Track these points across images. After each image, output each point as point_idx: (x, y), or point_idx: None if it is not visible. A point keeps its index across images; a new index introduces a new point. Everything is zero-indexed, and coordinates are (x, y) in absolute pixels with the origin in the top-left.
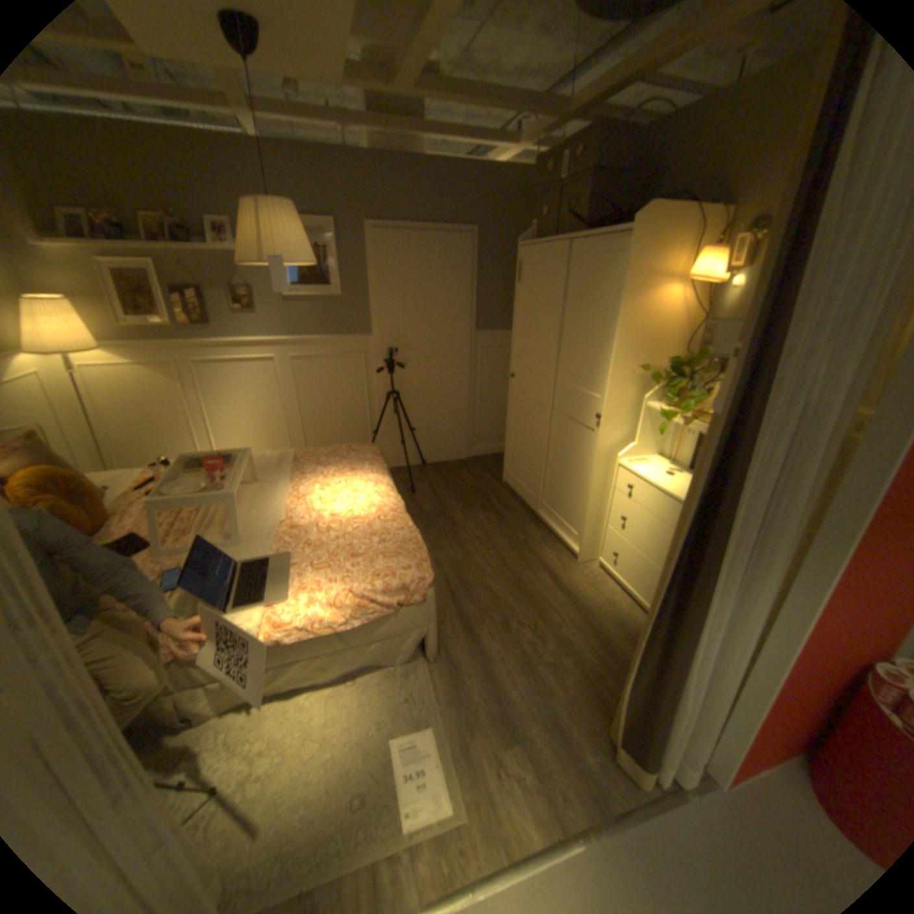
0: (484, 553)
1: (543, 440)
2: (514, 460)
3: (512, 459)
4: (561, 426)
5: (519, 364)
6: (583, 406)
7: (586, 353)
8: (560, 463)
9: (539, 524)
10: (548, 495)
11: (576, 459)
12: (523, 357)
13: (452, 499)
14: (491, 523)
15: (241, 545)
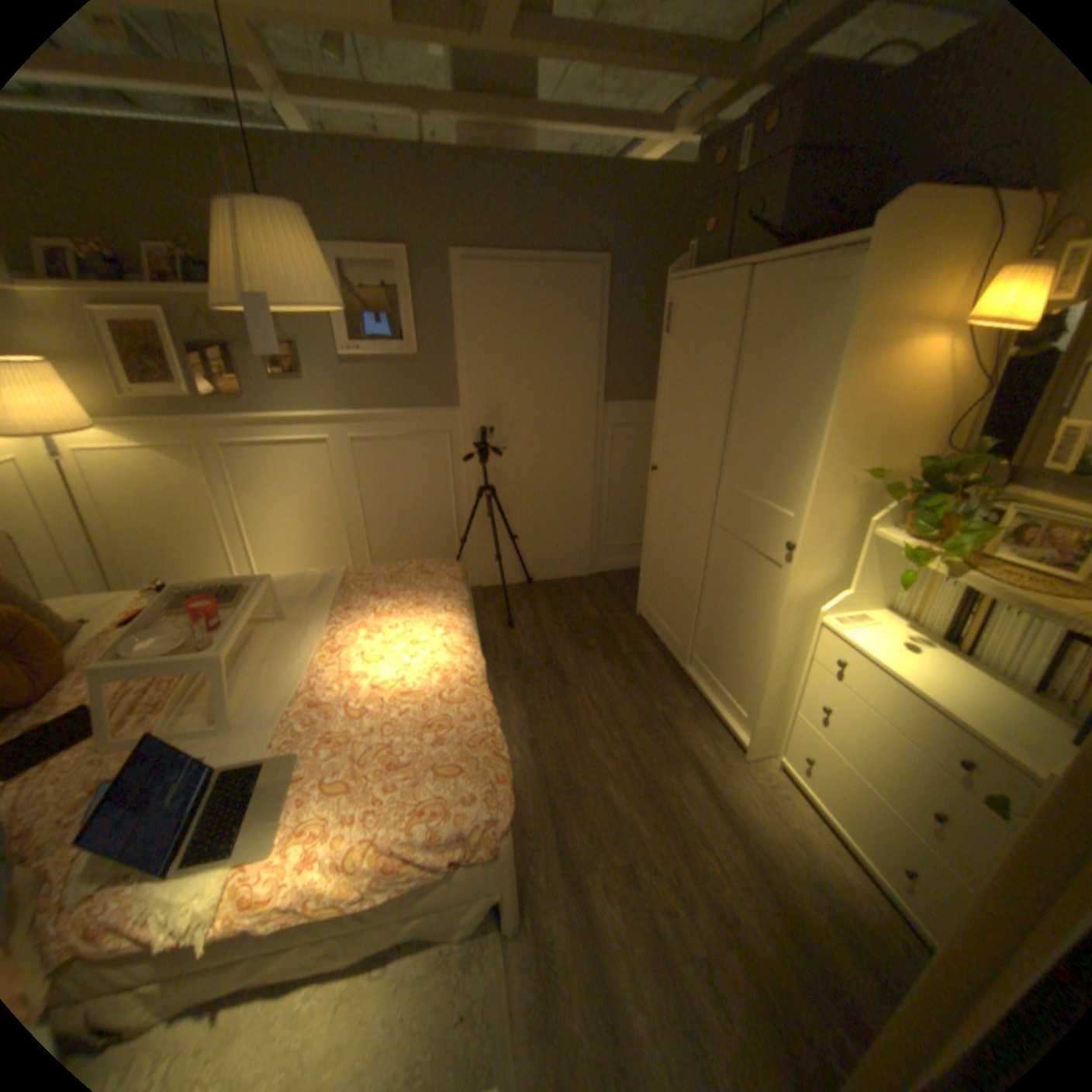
0: (604, 733)
1: (697, 567)
2: (653, 588)
3: (651, 585)
4: (725, 551)
5: (665, 453)
6: (764, 526)
7: (772, 444)
8: (722, 605)
9: (687, 687)
10: (701, 646)
11: (748, 604)
12: (670, 443)
13: (564, 640)
14: (616, 682)
15: (226, 737)
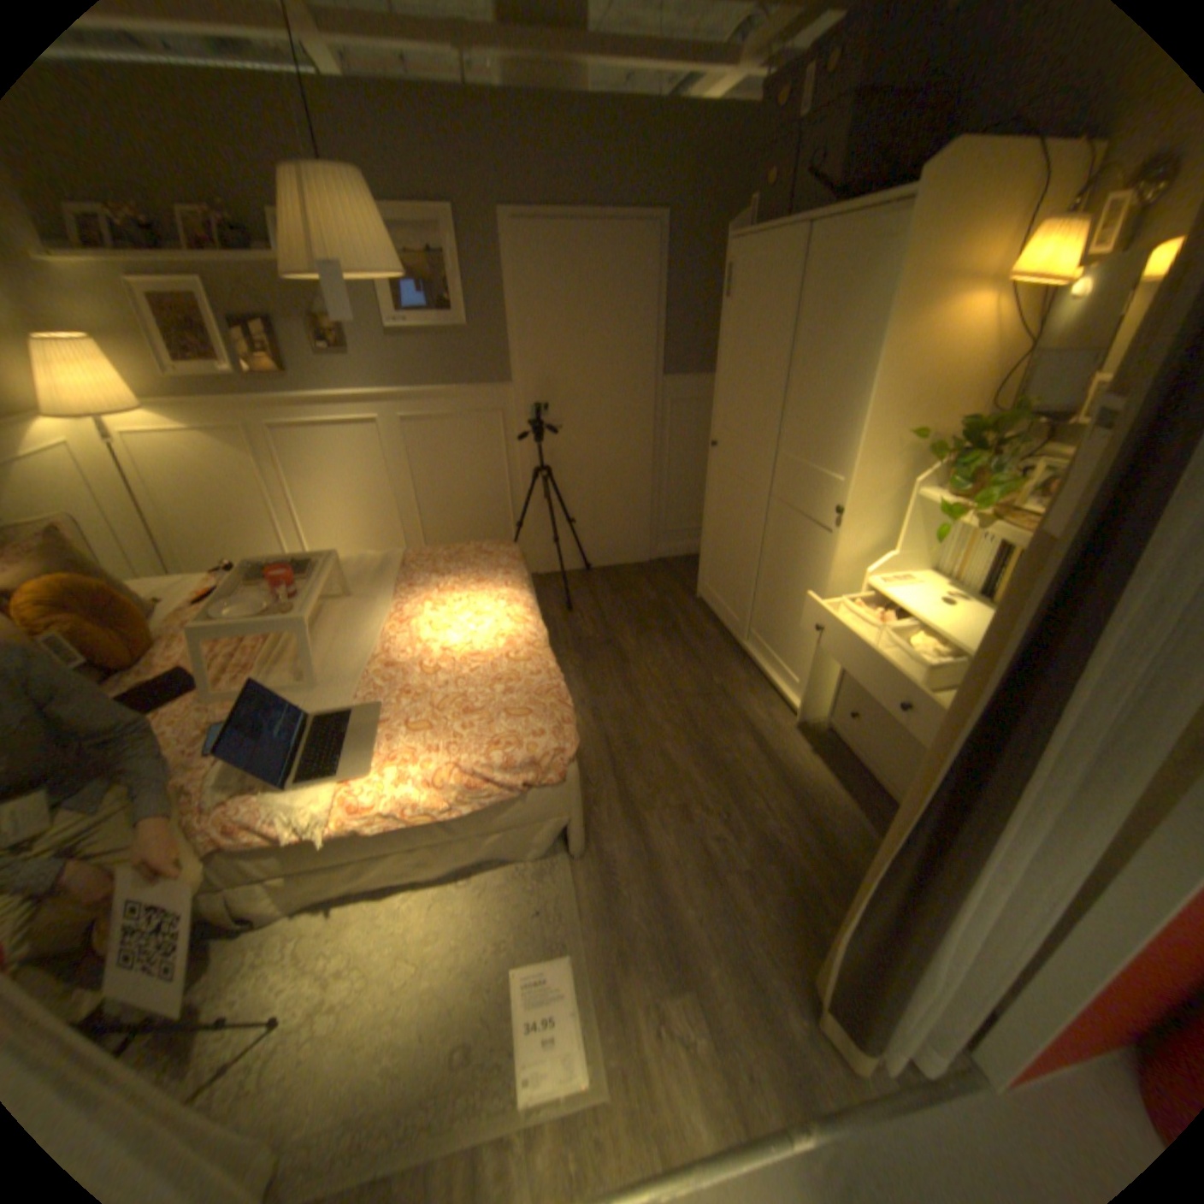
0: (662, 702)
1: (754, 541)
2: (713, 568)
3: (710, 566)
4: (782, 522)
5: (724, 427)
6: (817, 493)
7: (826, 410)
8: (778, 577)
9: (744, 661)
10: (758, 621)
11: (801, 573)
12: (730, 416)
13: (623, 622)
14: (675, 659)
15: (314, 690)
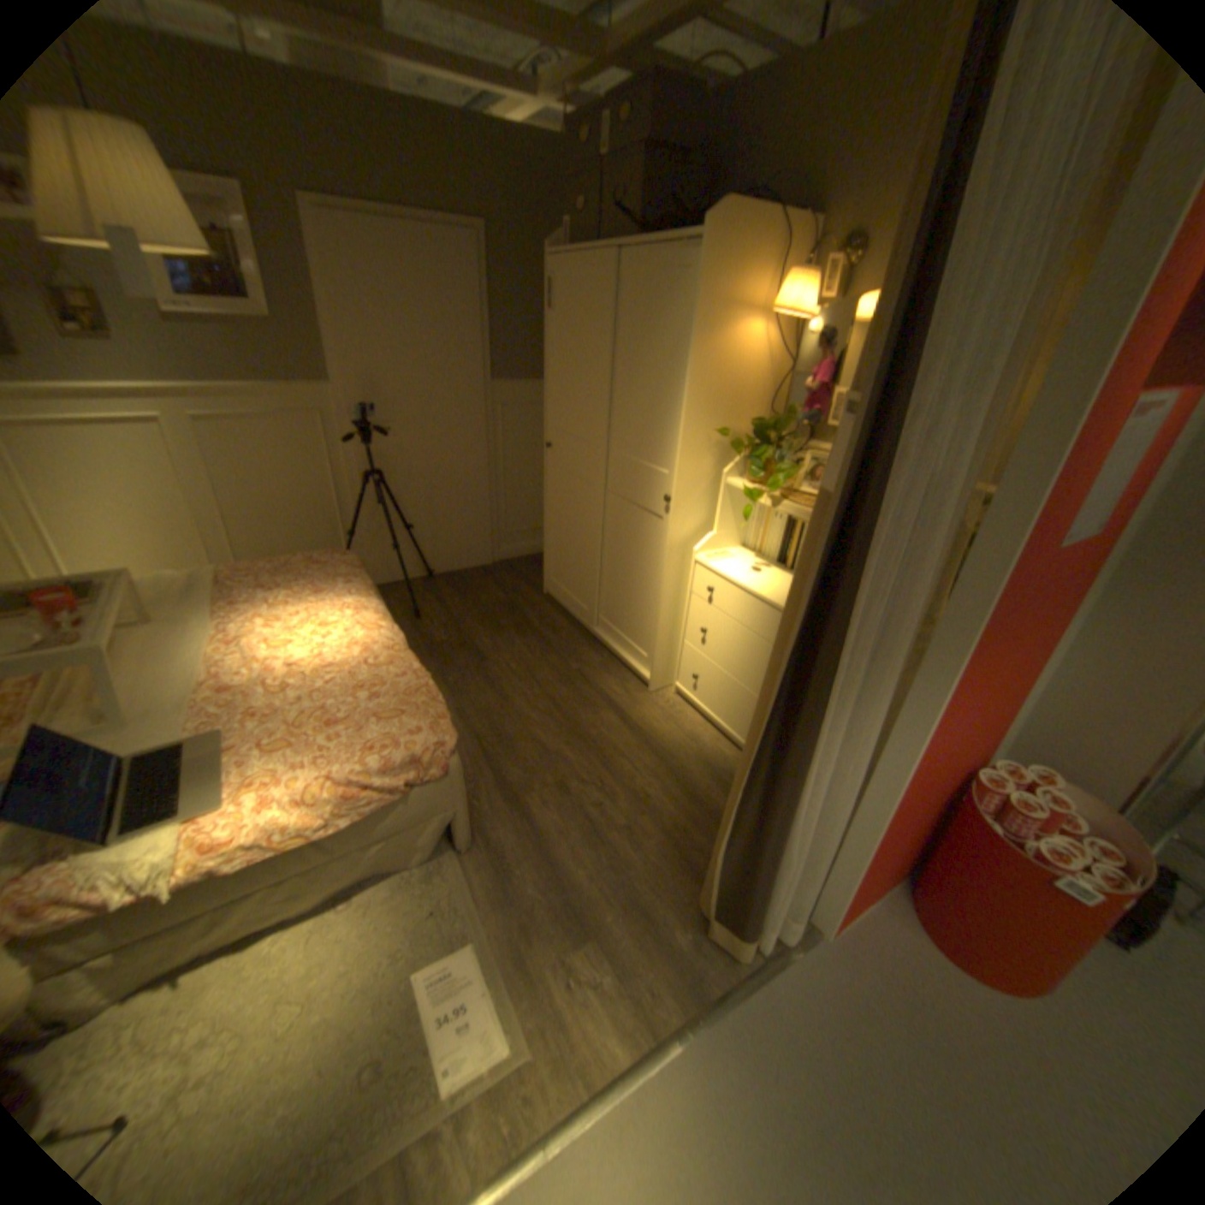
0: (526, 692)
1: (596, 533)
2: (559, 563)
3: (556, 561)
4: (619, 514)
5: (558, 429)
6: (647, 486)
7: (648, 413)
8: (620, 564)
9: (597, 646)
10: (606, 607)
11: (640, 558)
12: (562, 419)
13: (477, 623)
14: (533, 651)
15: (128, 729)
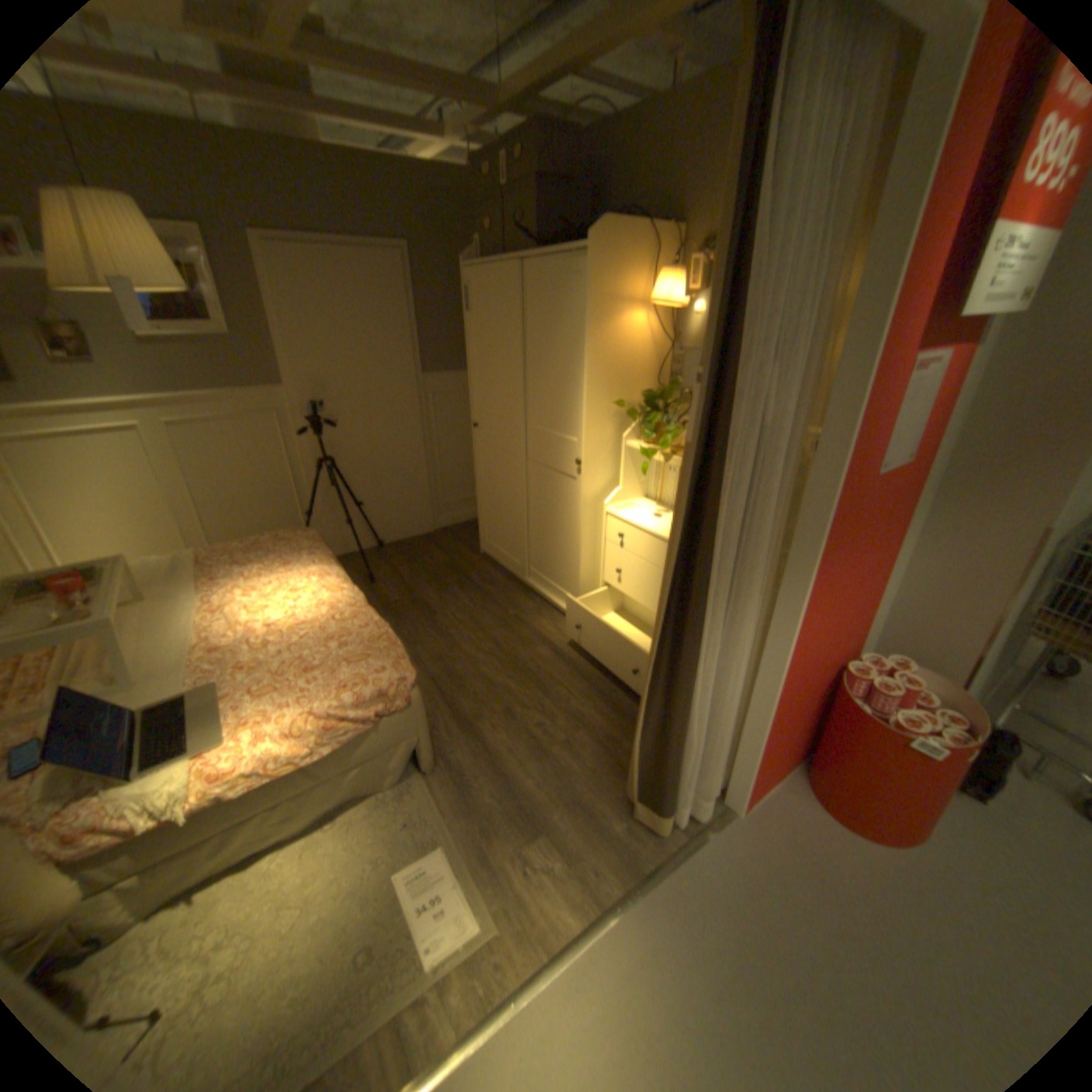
0: (472, 638)
1: (521, 497)
2: (492, 526)
3: (489, 524)
4: (539, 479)
5: (482, 412)
6: (560, 454)
7: (556, 393)
8: (544, 522)
9: (530, 594)
10: (535, 560)
11: (560, 515)
12: (485, 403)
13: (424, 583)
14: (475, 603)
15: (135, 689)
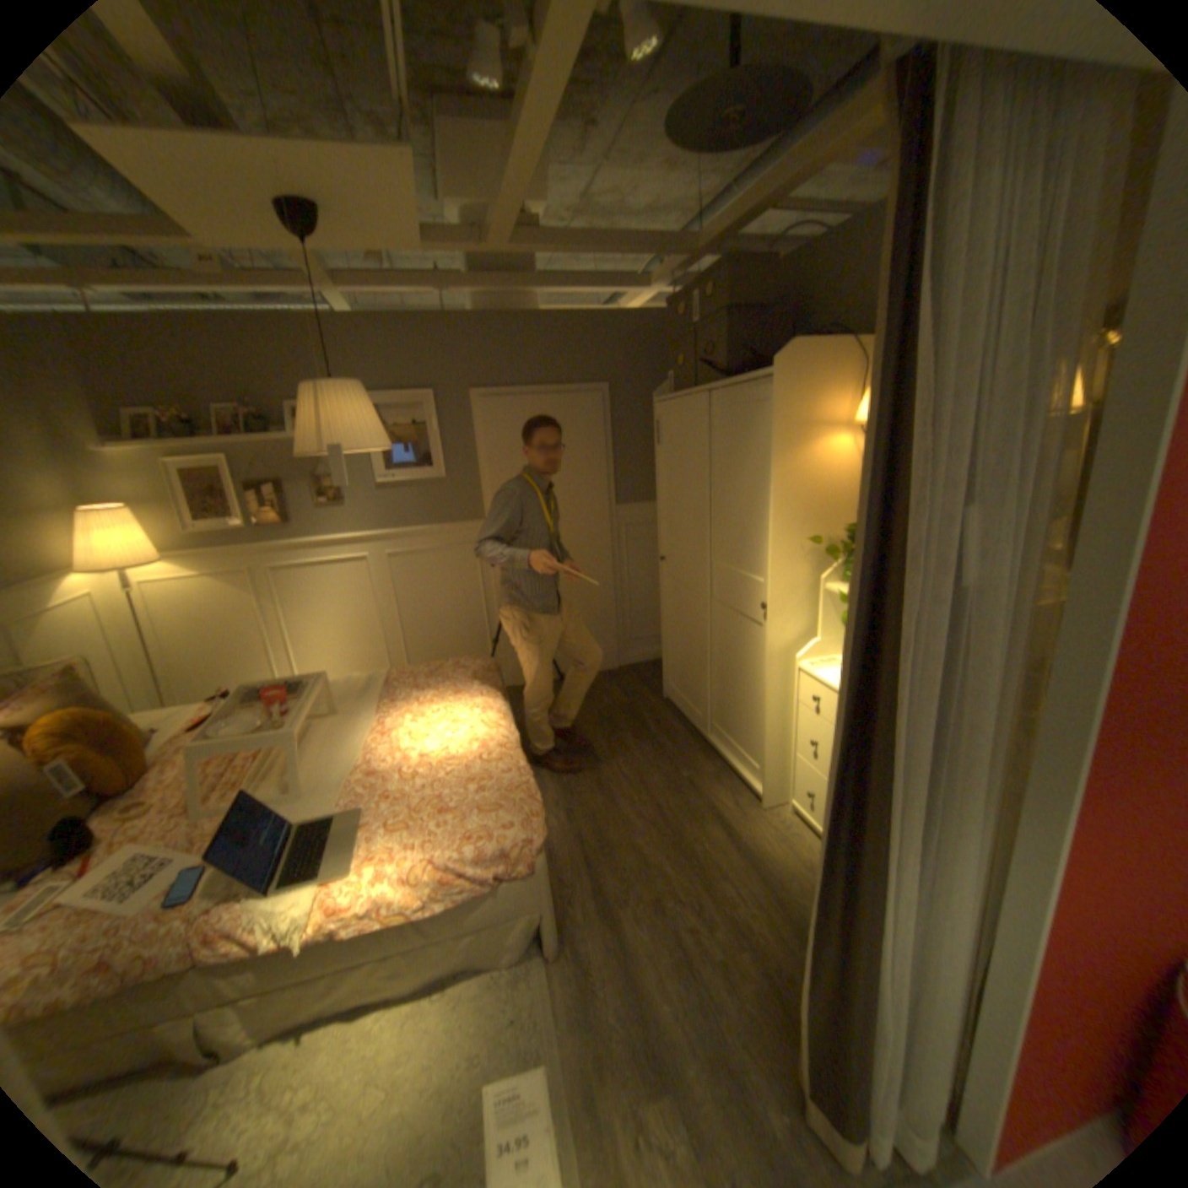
0: (633, 799)
1: (704, 640)
2: (674, 669)
3: (672, 667)
4: (723, 621)
5: (668, 545)
6: (746, 594)
7: (742, 527)
8: (728, 671)
9: (710, 755)
10: (718, 714)
11: (745, 665)
12: (671, 535)
13: (595, 725)
14: (644, 757)
15: (298, 803)
